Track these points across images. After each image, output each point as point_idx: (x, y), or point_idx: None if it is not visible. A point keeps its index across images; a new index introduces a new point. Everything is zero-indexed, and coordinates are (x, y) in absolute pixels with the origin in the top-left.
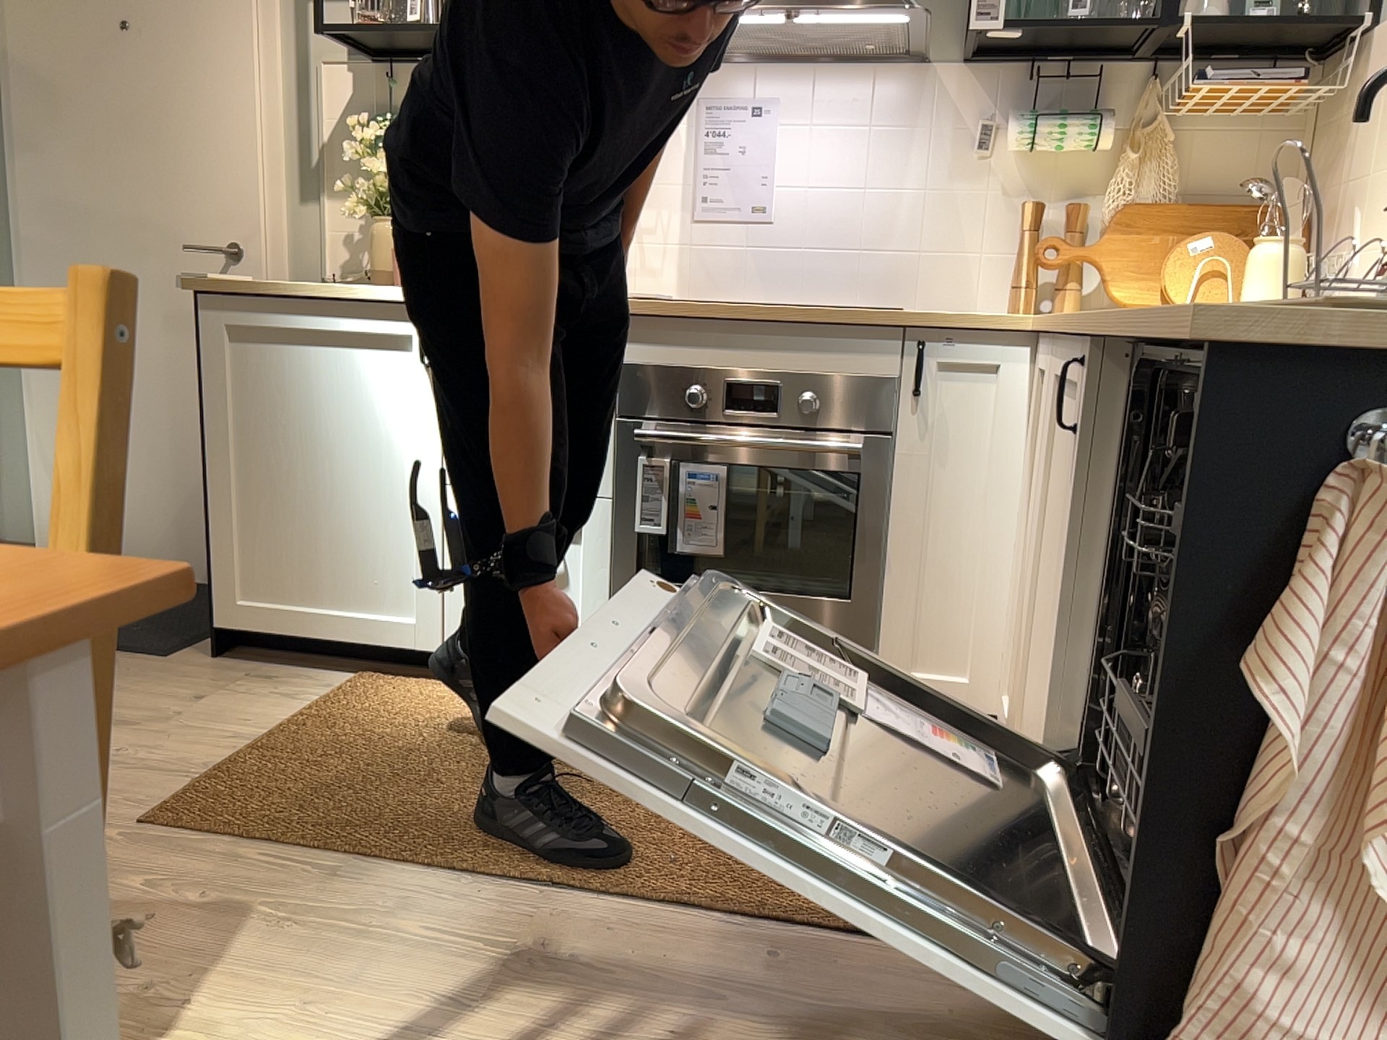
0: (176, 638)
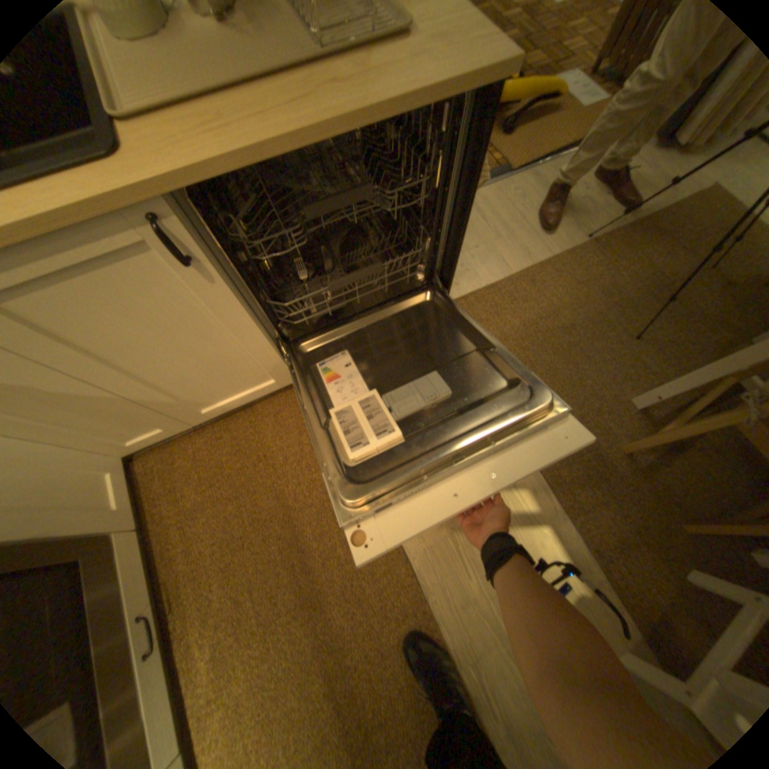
0: None
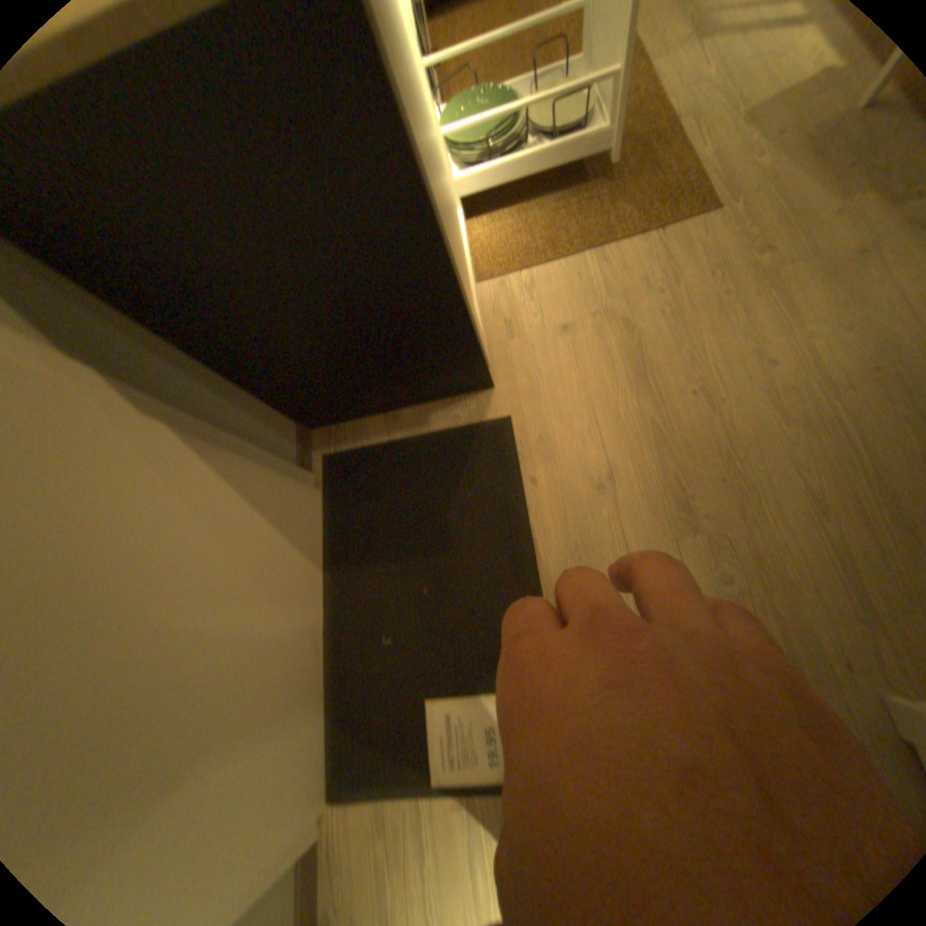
0: (474, 445)
